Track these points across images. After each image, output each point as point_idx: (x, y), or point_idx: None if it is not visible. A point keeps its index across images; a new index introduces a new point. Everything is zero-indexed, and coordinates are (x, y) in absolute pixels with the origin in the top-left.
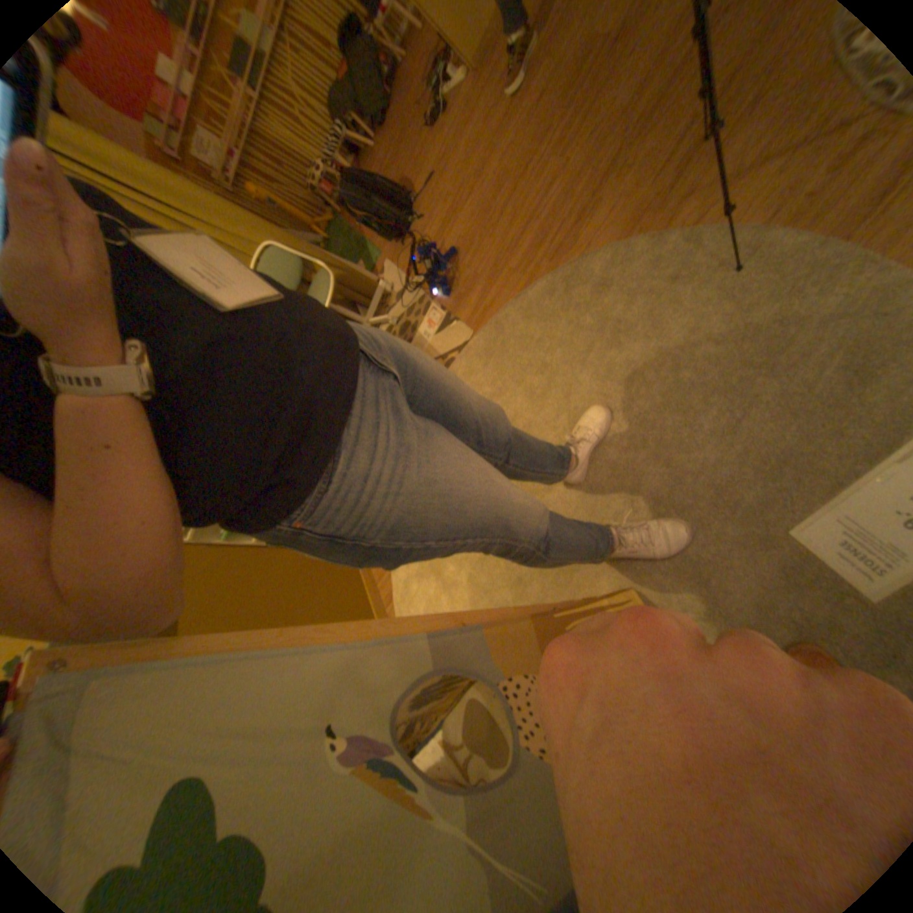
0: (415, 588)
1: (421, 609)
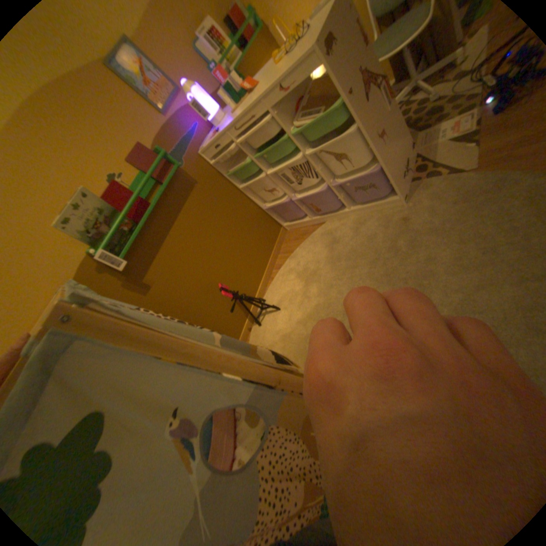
0: (291, 277)
1: (286, 289)
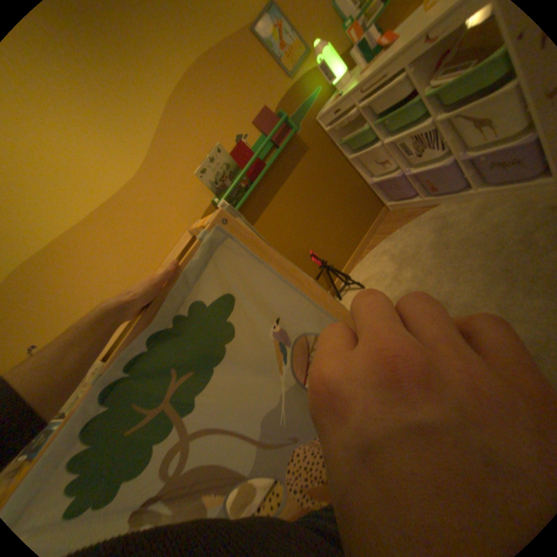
0: (384, 258)
1: (375, 269)
